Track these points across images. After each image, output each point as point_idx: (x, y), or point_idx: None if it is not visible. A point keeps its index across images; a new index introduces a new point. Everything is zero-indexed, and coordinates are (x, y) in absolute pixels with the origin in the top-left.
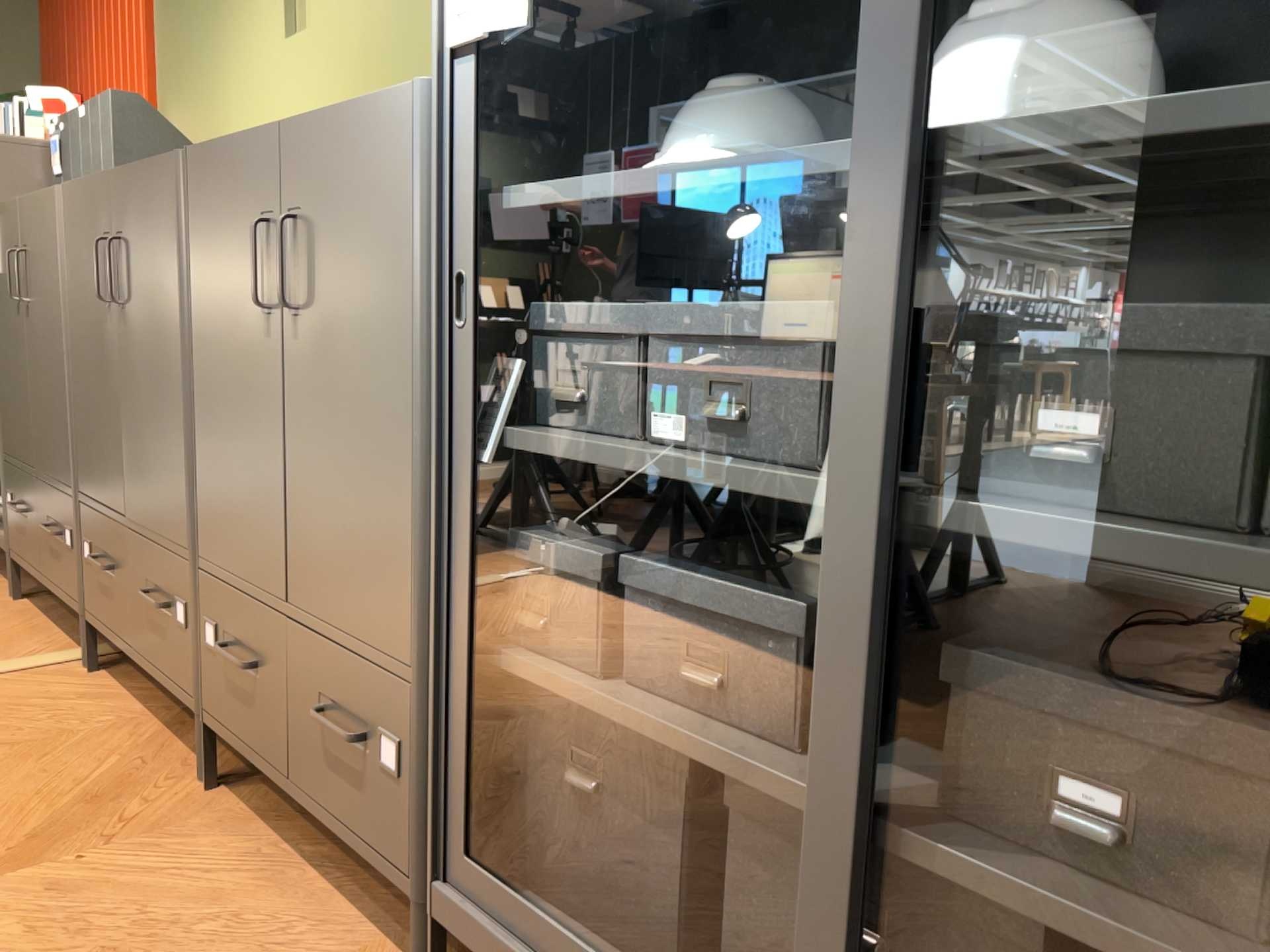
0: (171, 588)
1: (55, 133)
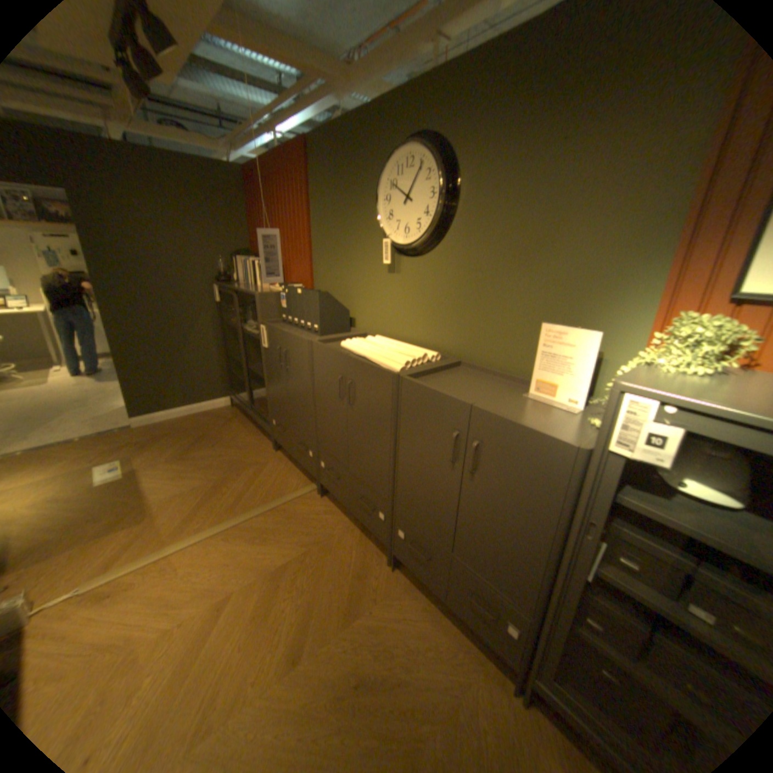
0: (376, 505)
1: (282, 290)
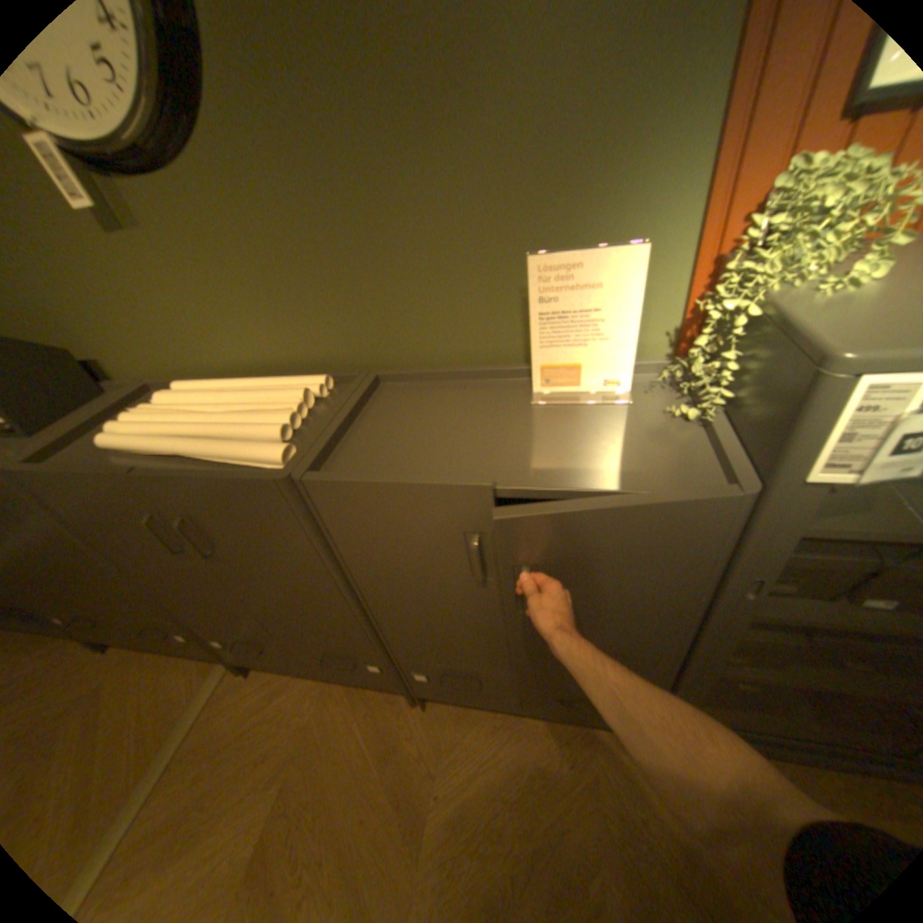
0: (355, 661)
1: None
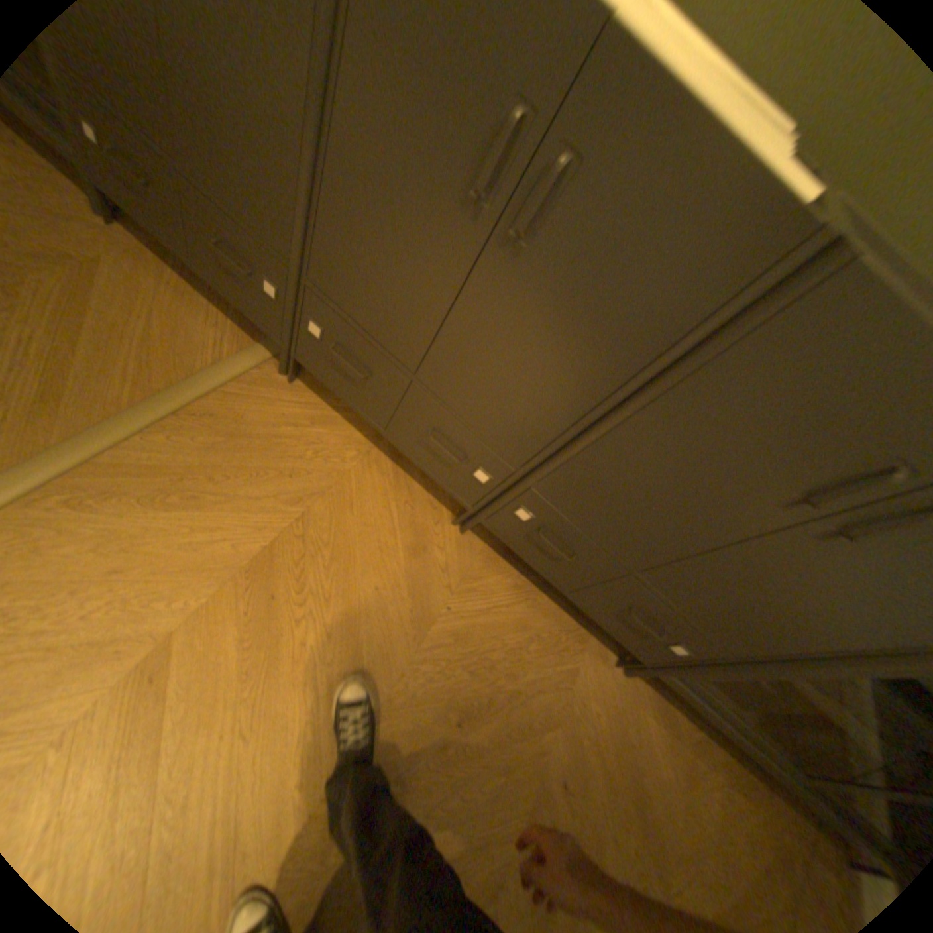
0: (474, 458)
1: None
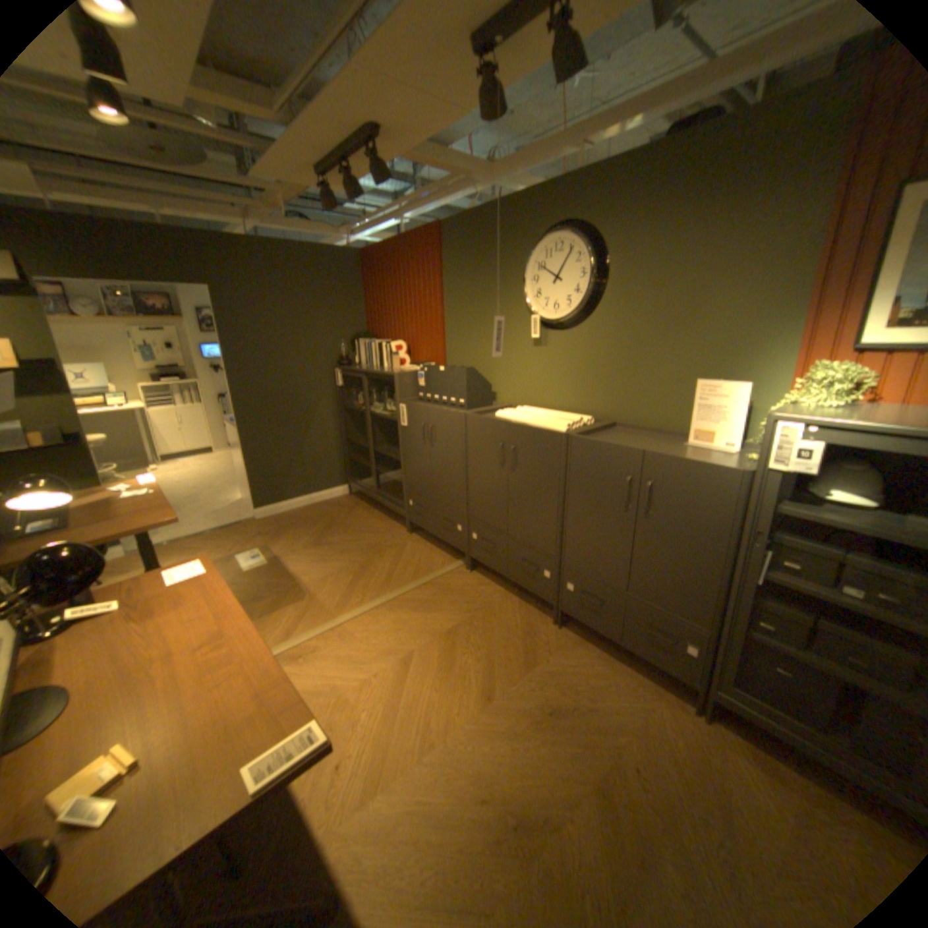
0: (540, 565)
1: (419, 369)
